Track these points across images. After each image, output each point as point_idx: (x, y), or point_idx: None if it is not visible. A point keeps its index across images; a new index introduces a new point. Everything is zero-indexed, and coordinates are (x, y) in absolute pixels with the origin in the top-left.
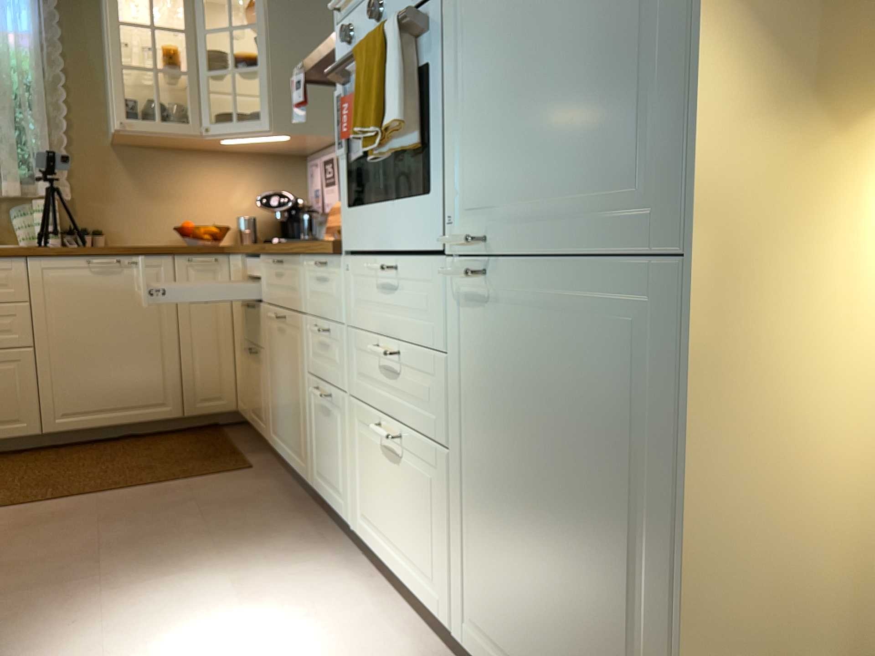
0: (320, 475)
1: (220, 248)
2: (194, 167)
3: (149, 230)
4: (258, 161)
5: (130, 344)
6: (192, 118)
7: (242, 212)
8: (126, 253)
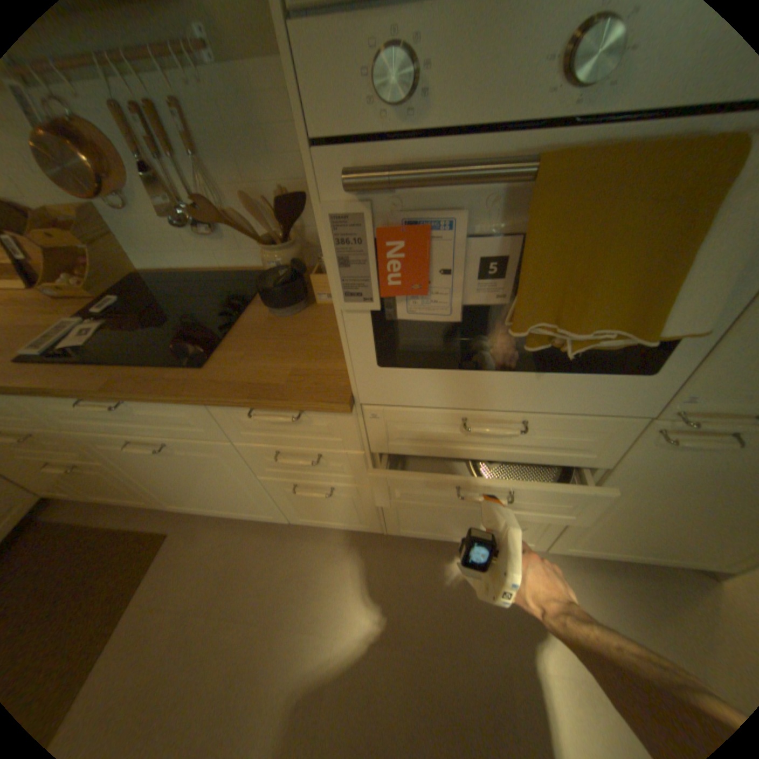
0: (308, 519)
1: None
2: None
3: None
4: None
5: None
6: None
7: None
8: None
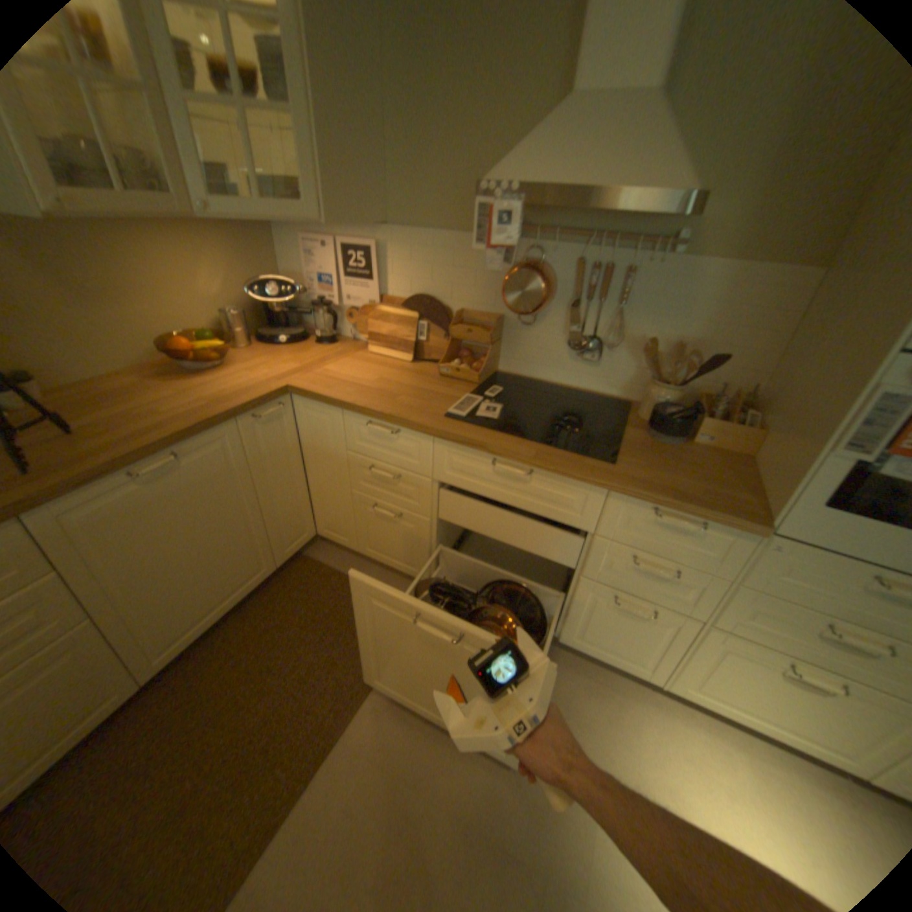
0: (588, 642)
1: (285, 391)
2: (137, 242)
3: (101, 350)
4: (218, 225)
5: (215, 539)
6: (175, 183)
7: (216, 300)
8: (182, 441)
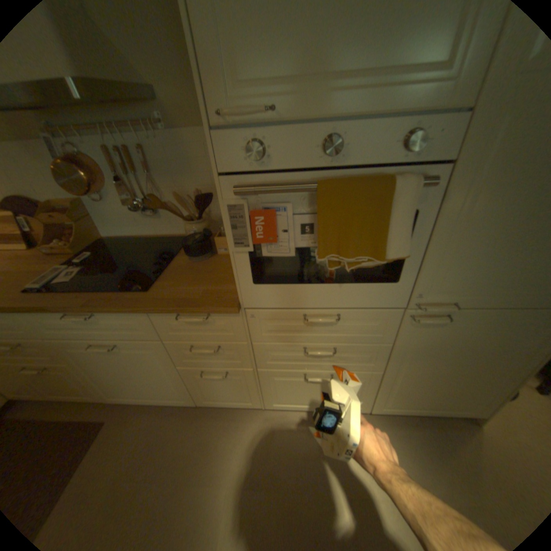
0: (210, 400)
1: None
2: None
3: None
4: None
5: None
6: None
7: None
8: None
